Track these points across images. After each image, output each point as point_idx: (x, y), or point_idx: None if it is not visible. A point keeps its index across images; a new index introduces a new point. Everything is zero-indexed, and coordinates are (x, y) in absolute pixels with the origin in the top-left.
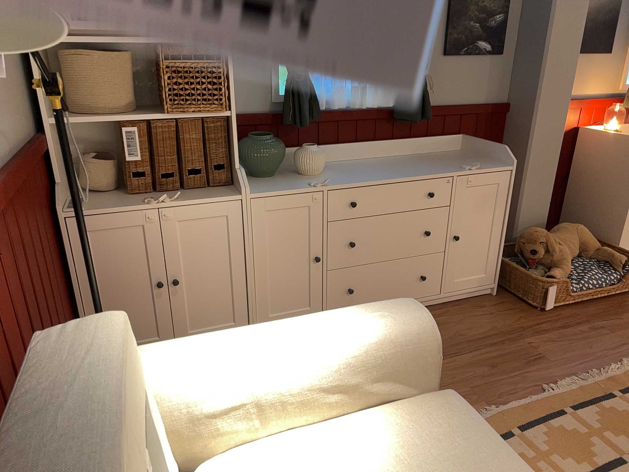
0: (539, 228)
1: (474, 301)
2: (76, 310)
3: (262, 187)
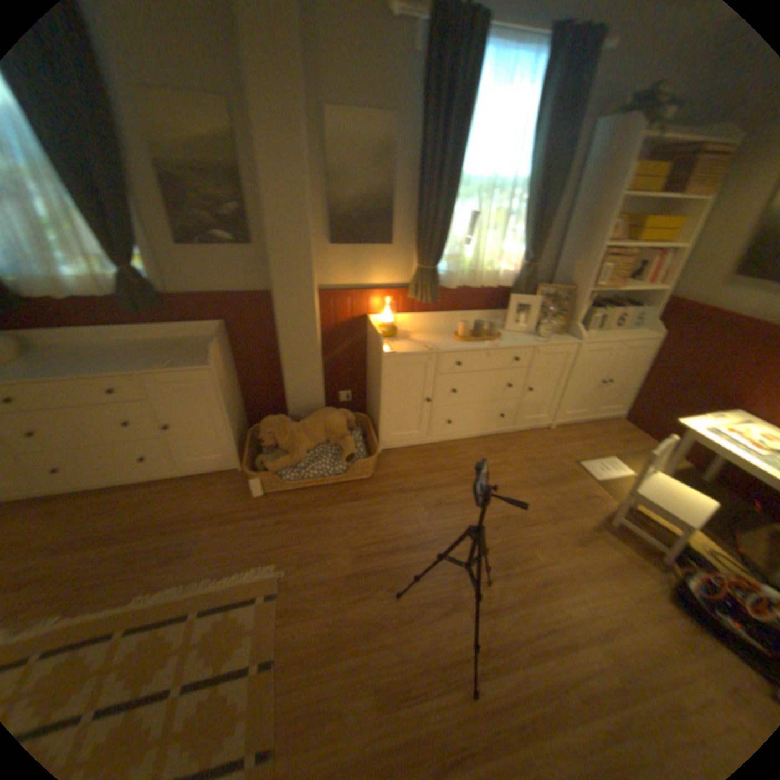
0: (280, 417)
1: (215, 476)
2: None
3: None
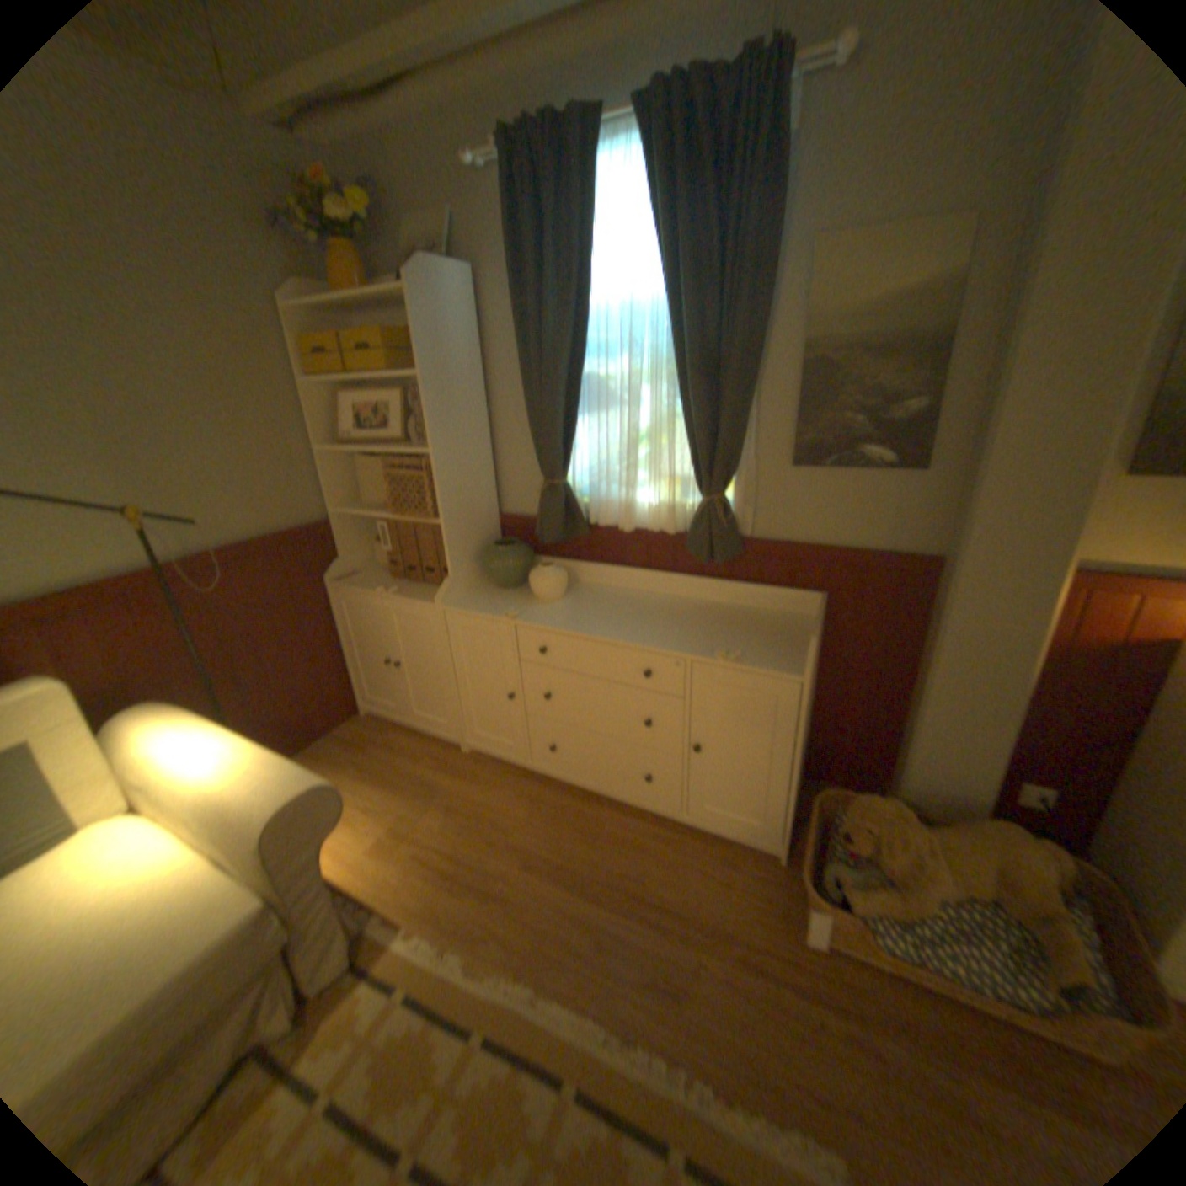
0: (897, 807)
1: (738, 855)
2: (343, 659)
3: (472, 602)
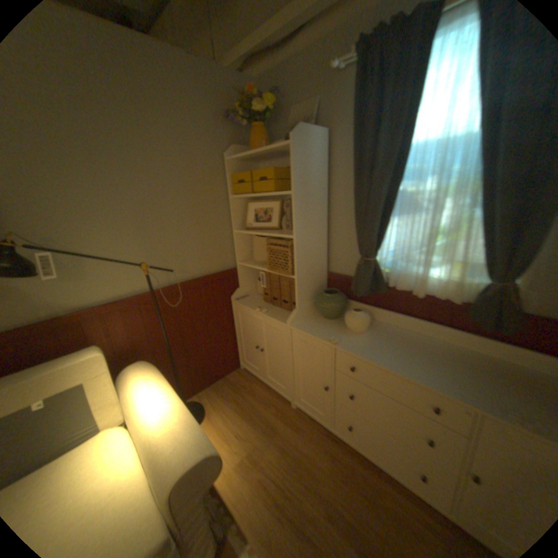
0: None
1: None
2: (236, 339)
3: (309, 325)
